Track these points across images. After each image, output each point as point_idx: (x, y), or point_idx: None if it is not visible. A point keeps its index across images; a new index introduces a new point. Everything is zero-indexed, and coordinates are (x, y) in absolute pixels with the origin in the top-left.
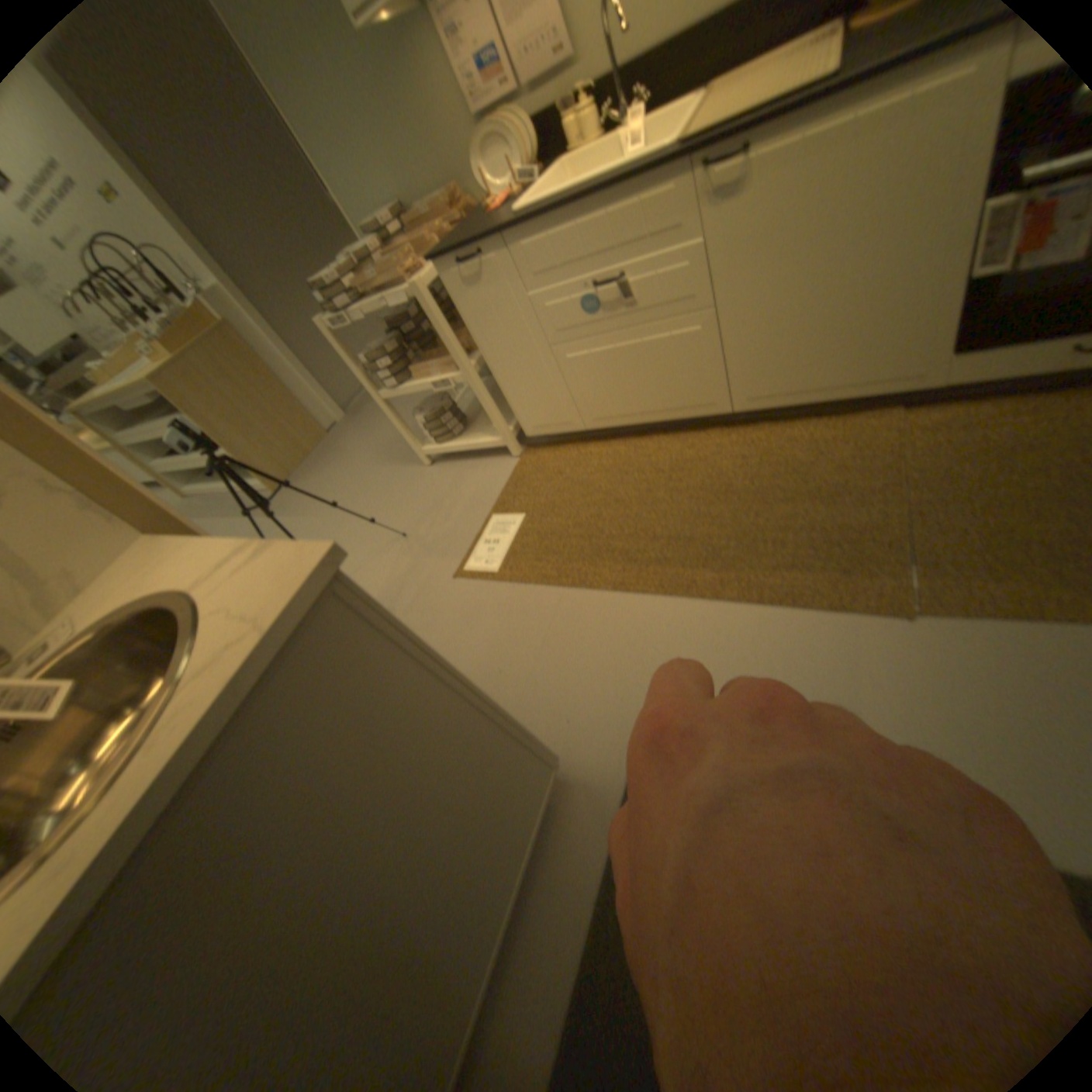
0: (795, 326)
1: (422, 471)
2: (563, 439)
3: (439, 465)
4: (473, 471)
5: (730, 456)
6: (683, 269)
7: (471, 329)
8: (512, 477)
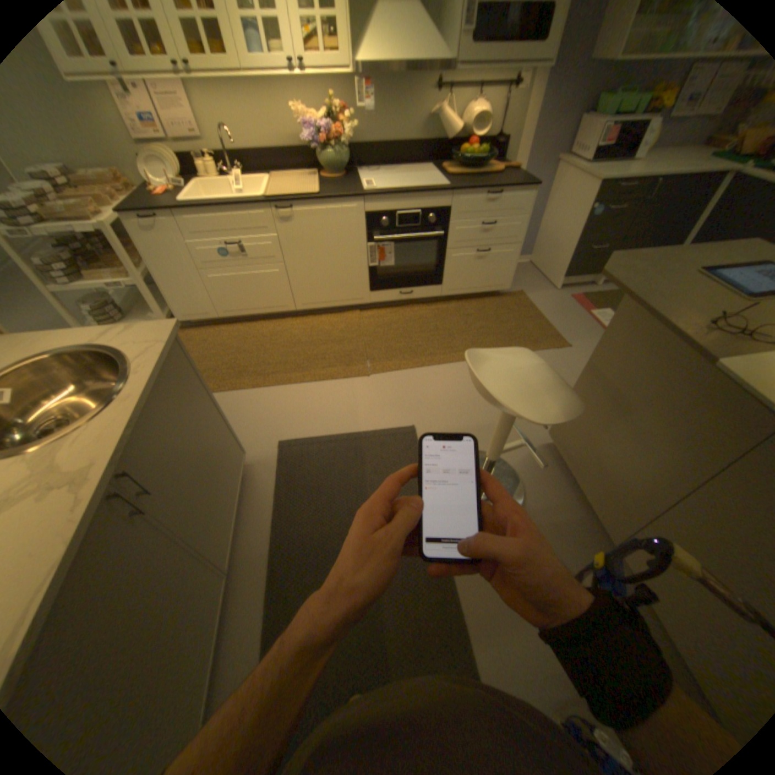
0: (317, 276)
1: None
2: (203, 325)
3: None
4: None
5: (298, 330)
6: (270, 247)
7: (143, 256)
8: None
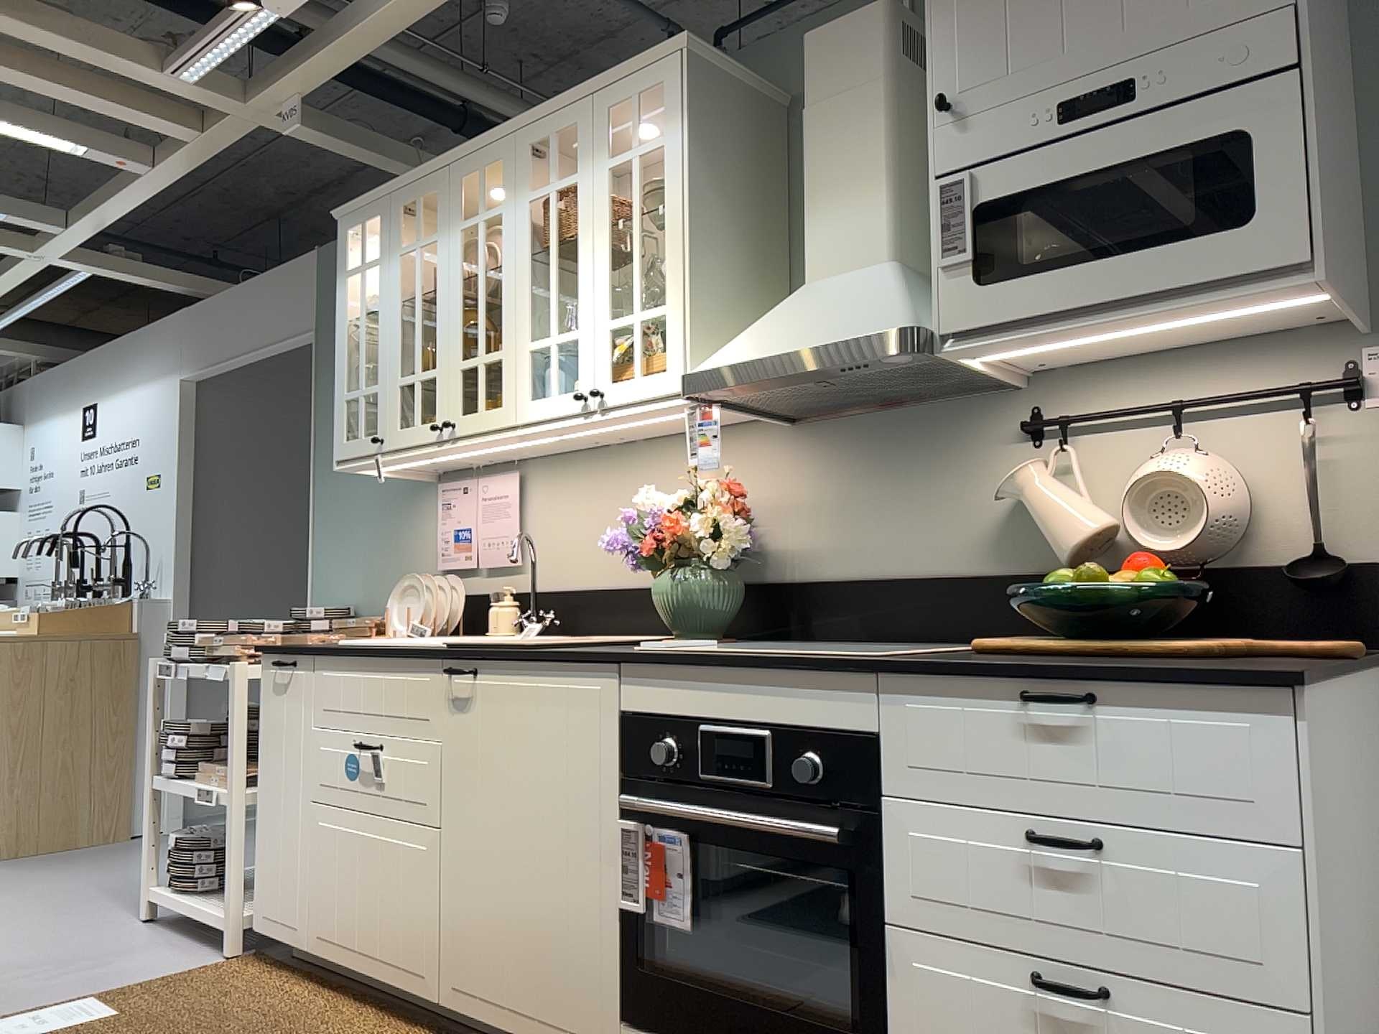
0: (494, 897)
1: (125, 923)
2: (294, 967)
3: (149, 927)
4: (162, 950)
5: None
6: (421, 771)
7: (260, 745)
8: (178, 976)
